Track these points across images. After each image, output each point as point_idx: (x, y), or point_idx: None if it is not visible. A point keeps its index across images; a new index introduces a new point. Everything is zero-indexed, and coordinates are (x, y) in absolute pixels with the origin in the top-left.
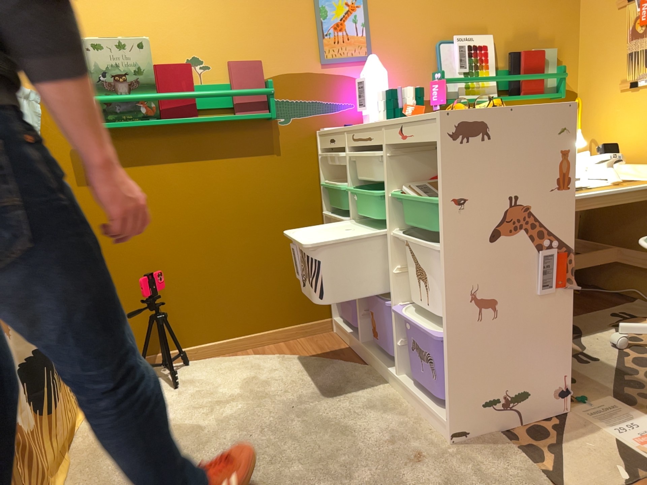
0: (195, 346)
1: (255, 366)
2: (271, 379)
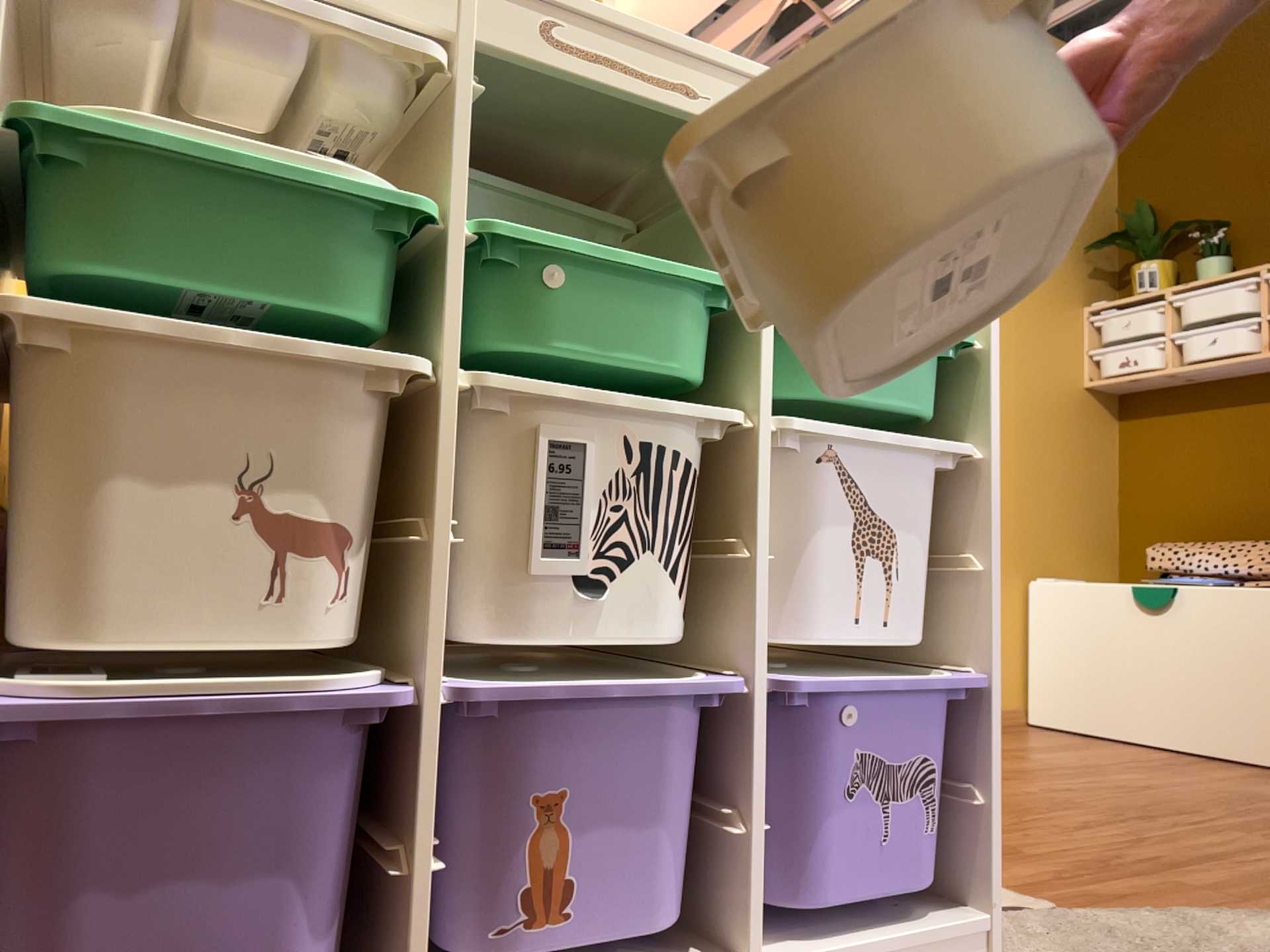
0: None
1: None
2: None
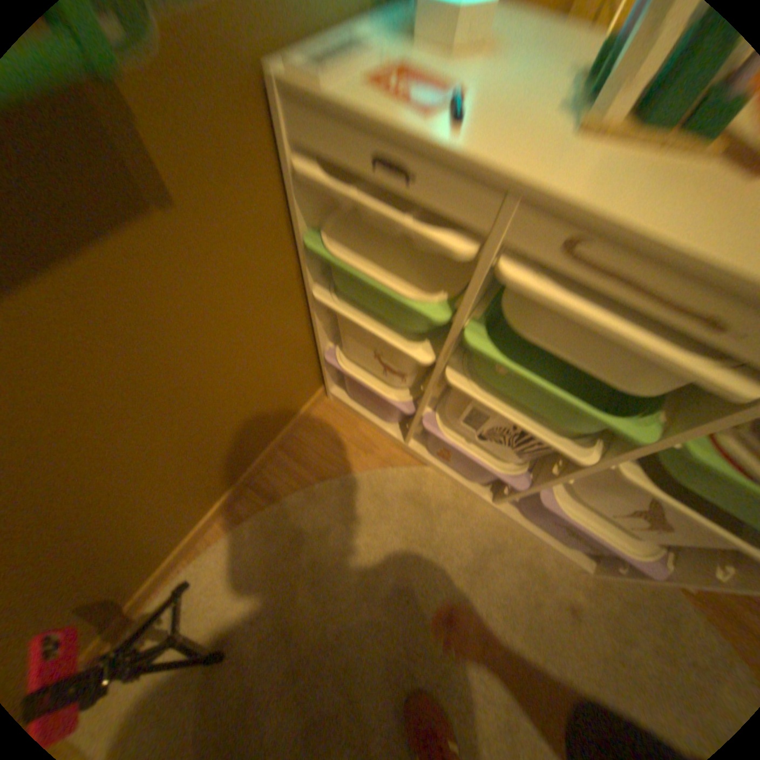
0: (174, 552)
1: (294, 534)
2: (337, 554)
